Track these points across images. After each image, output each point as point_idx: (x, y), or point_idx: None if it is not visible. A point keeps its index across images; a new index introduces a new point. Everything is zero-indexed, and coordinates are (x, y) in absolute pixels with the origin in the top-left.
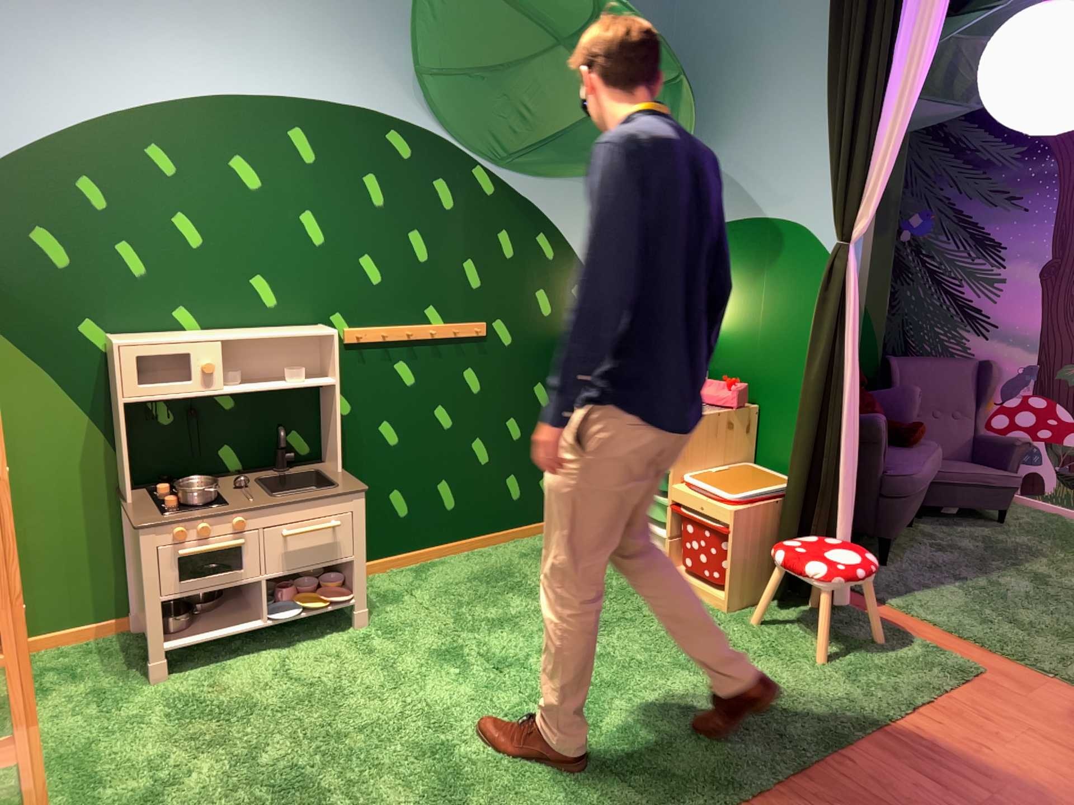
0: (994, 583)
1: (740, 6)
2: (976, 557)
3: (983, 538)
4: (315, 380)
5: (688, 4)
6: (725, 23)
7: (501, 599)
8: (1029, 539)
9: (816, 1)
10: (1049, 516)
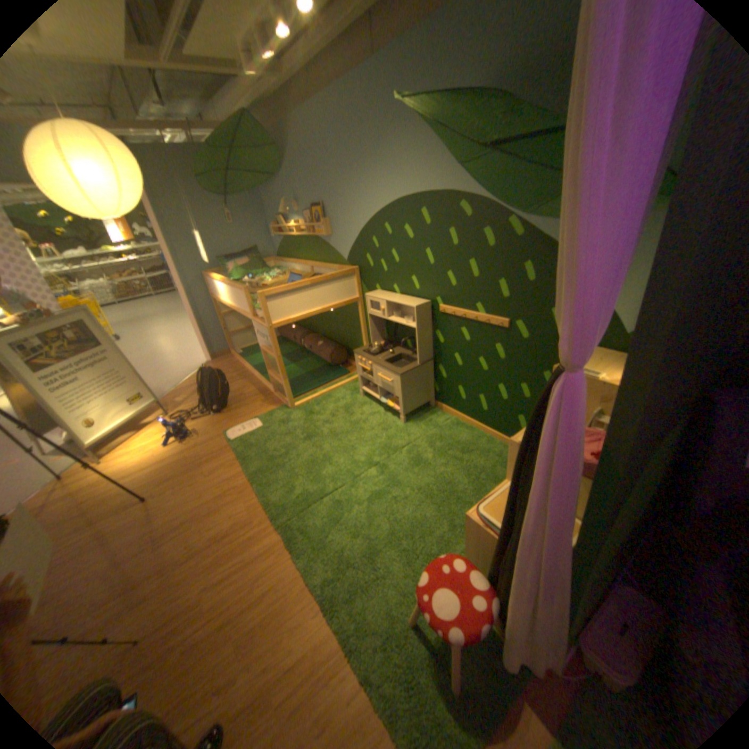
0: None
1: None
2: None
3: None
4: (414, 325)
5: None
6: None
7: (442, 457)
8: None
9: None
10: None
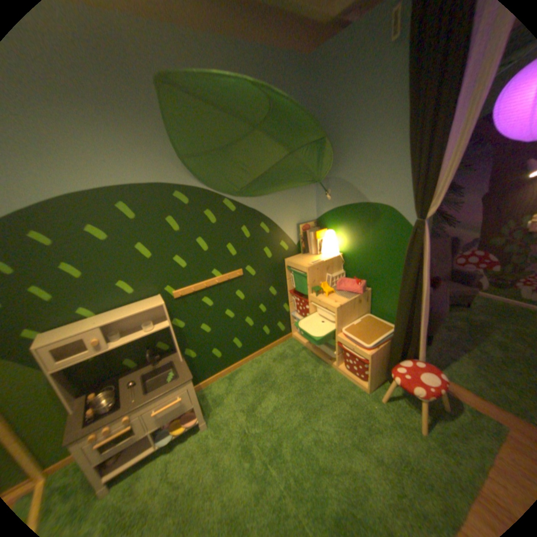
0: (483, 352)
1: (347, 90)
2: (468, 334)
3: (466, 319)
4: (160, 325)
5: (318, 95)
6: (339, 102)
7: (266, 395)
8: (486, 317)
9: (394, 79)
10: (488, 301)
